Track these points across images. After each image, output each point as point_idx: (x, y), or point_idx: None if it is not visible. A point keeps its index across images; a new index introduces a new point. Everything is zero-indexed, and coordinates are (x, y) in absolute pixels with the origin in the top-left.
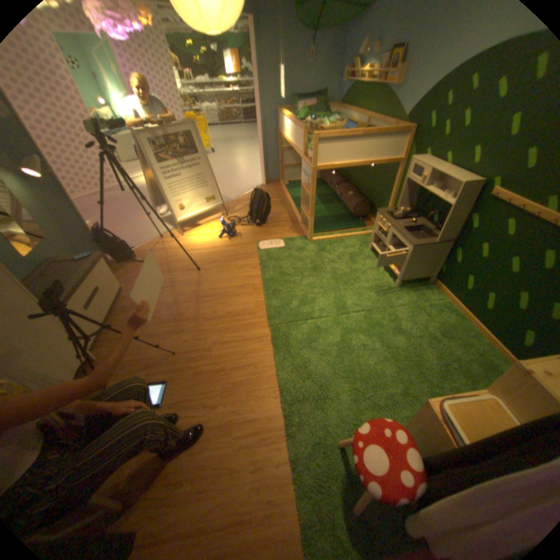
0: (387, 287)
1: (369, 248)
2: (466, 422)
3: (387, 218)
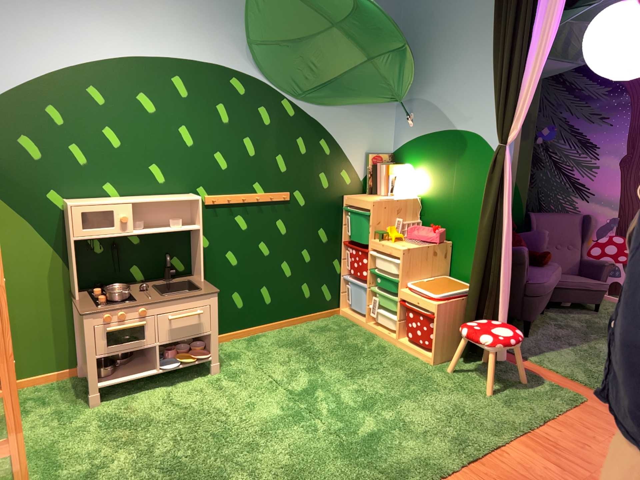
0: (216, 381)
1: (98, 395)
2: (440, 291)
3: (125, 305)
